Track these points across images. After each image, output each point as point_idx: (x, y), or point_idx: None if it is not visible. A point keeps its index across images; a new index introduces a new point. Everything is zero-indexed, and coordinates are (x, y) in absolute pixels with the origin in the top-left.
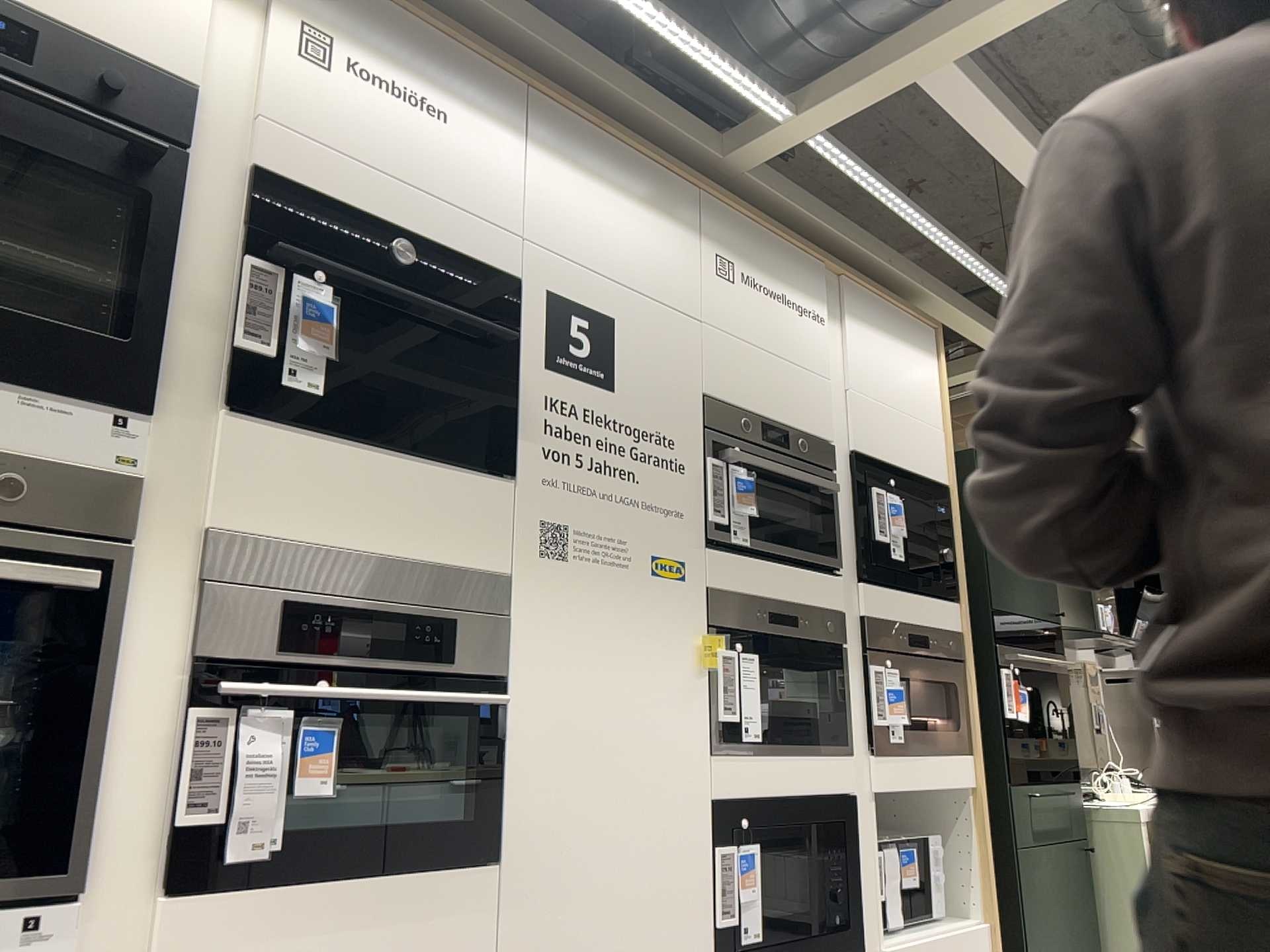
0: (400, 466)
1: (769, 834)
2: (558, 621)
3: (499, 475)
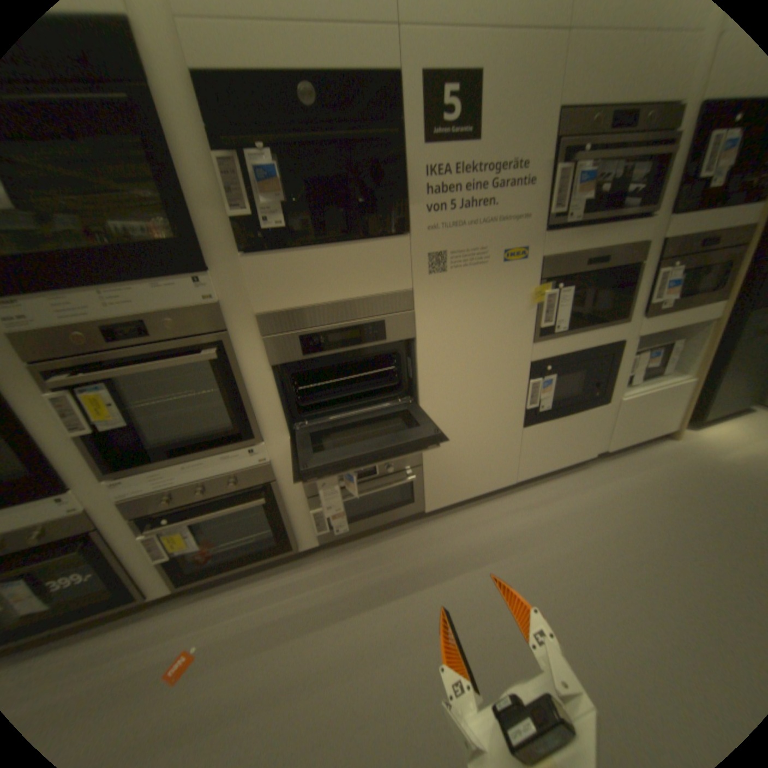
0: (338, 252)
1: (562, 369)
2: (440, 305)
3: (399, 233)
